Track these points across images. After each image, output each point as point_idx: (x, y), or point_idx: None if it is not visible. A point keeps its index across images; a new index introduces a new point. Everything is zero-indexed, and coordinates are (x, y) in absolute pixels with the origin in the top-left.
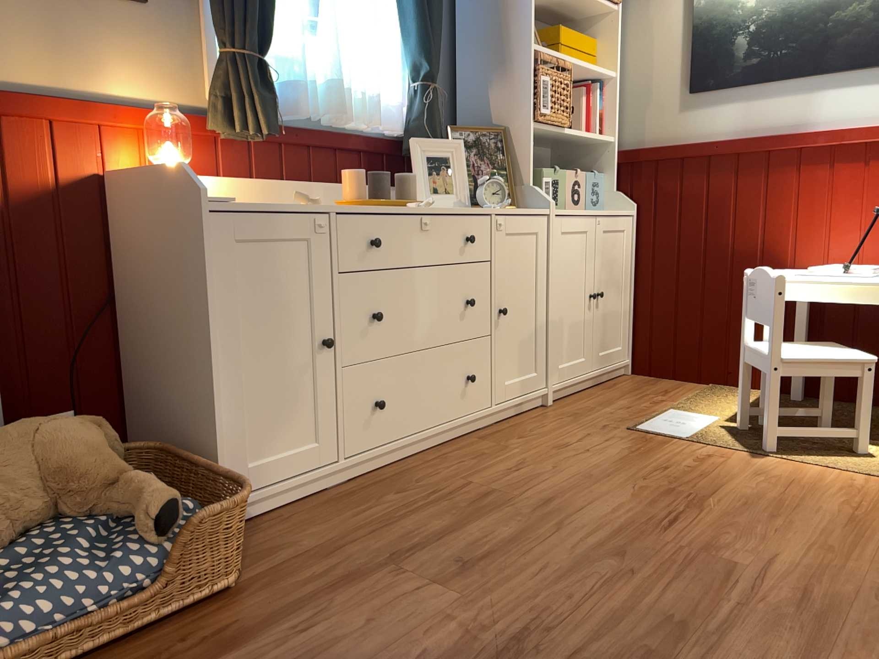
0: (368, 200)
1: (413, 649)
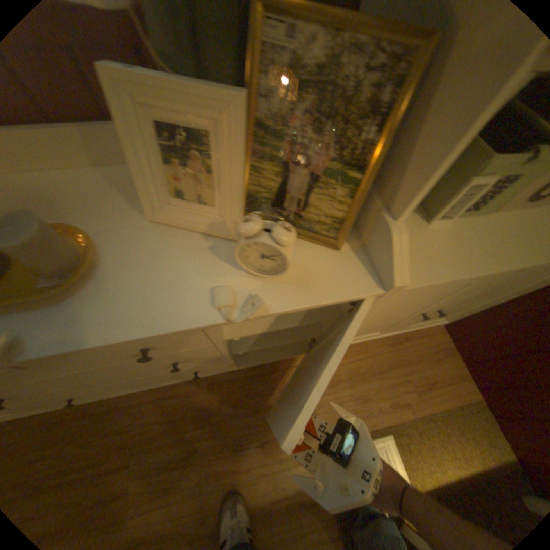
0: None
1: None
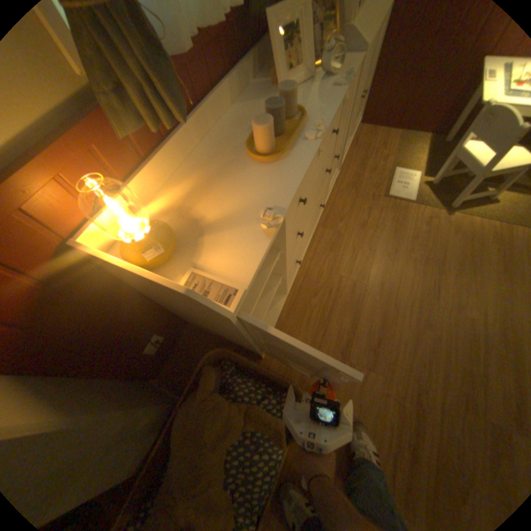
0: (283, 151)
1: (384, 418)
